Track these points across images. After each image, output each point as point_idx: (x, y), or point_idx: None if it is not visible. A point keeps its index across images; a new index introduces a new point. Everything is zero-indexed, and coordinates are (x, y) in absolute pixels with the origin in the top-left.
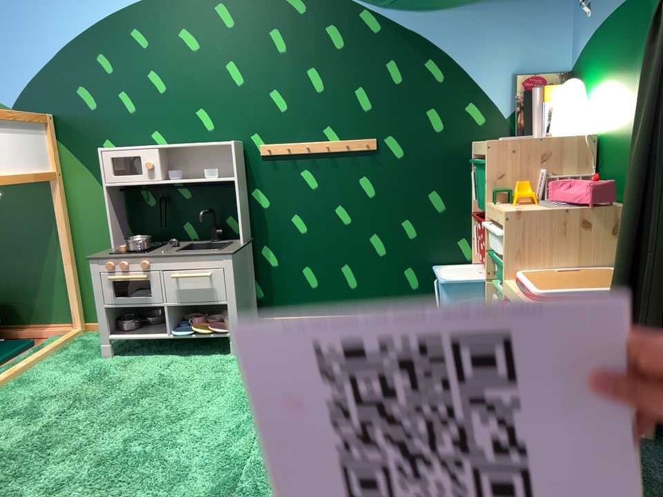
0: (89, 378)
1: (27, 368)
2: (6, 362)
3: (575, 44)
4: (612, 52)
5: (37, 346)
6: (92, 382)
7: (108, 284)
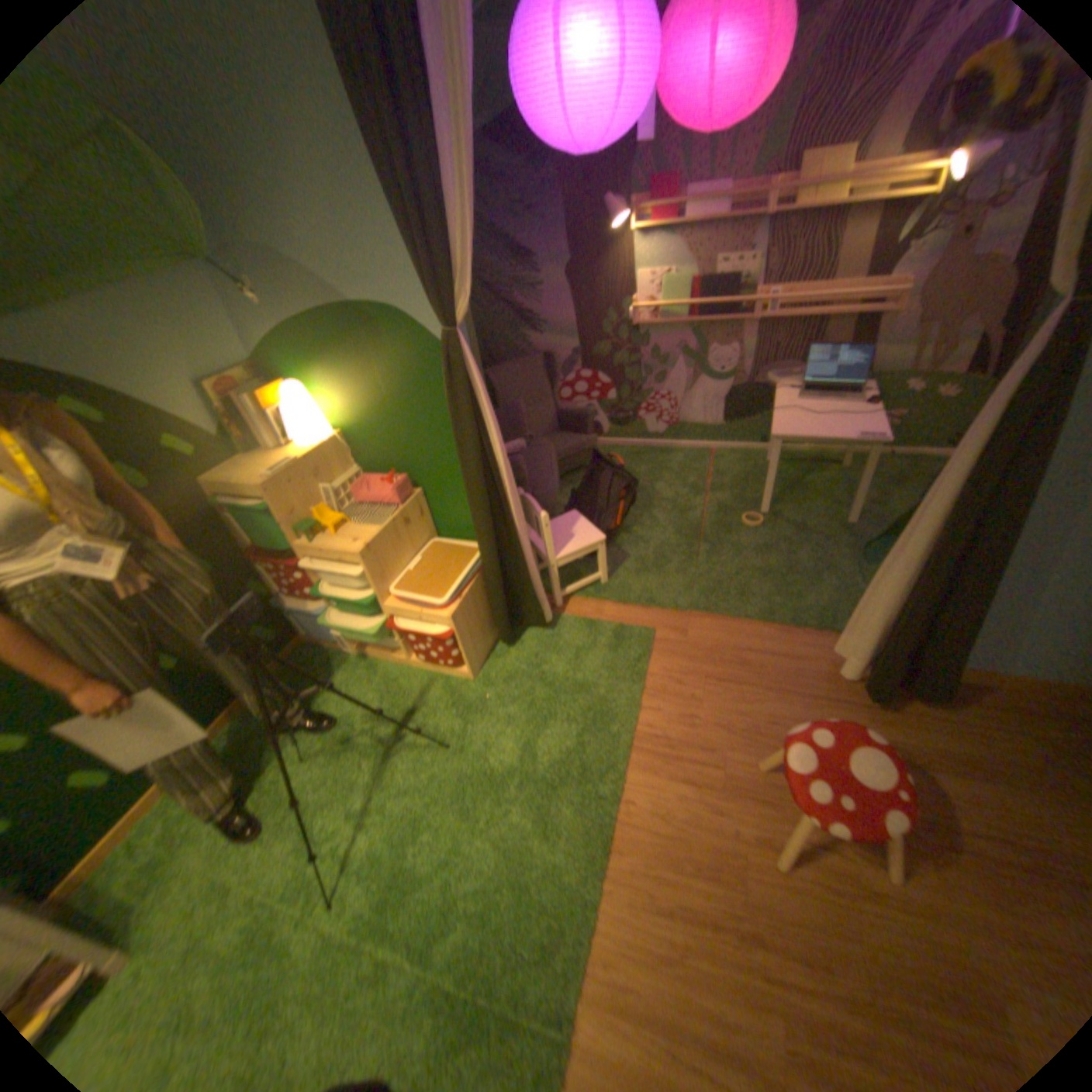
0: None
1: None
2: None
3: (243, 329)
4: (326, 353)
5: None
6: None
7: None
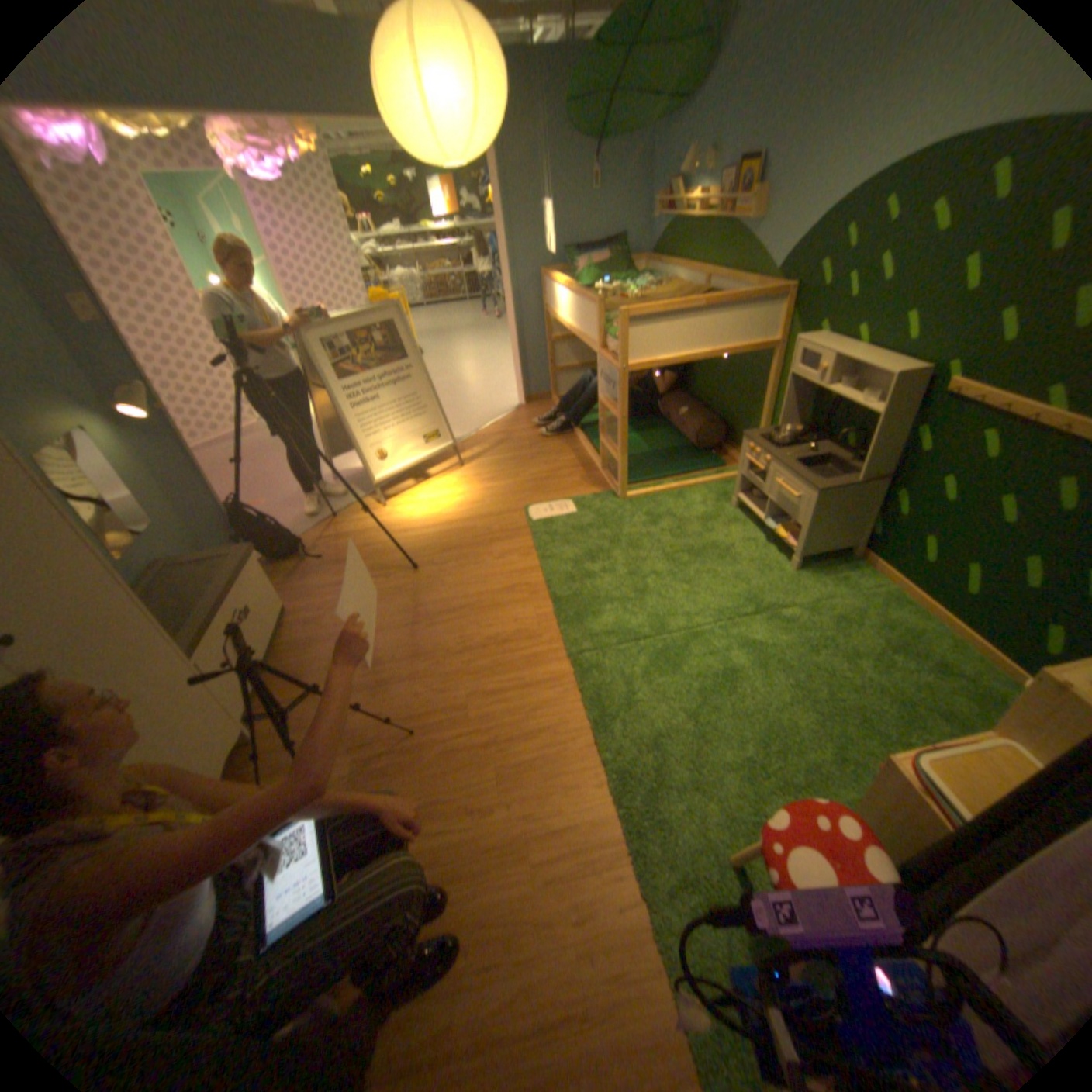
0: (703, 517)
1: (692, 486)
2: (695, 473)
3: None
4: None
5: (724, 470)
6: (700, 521)
7: (745, 461)
